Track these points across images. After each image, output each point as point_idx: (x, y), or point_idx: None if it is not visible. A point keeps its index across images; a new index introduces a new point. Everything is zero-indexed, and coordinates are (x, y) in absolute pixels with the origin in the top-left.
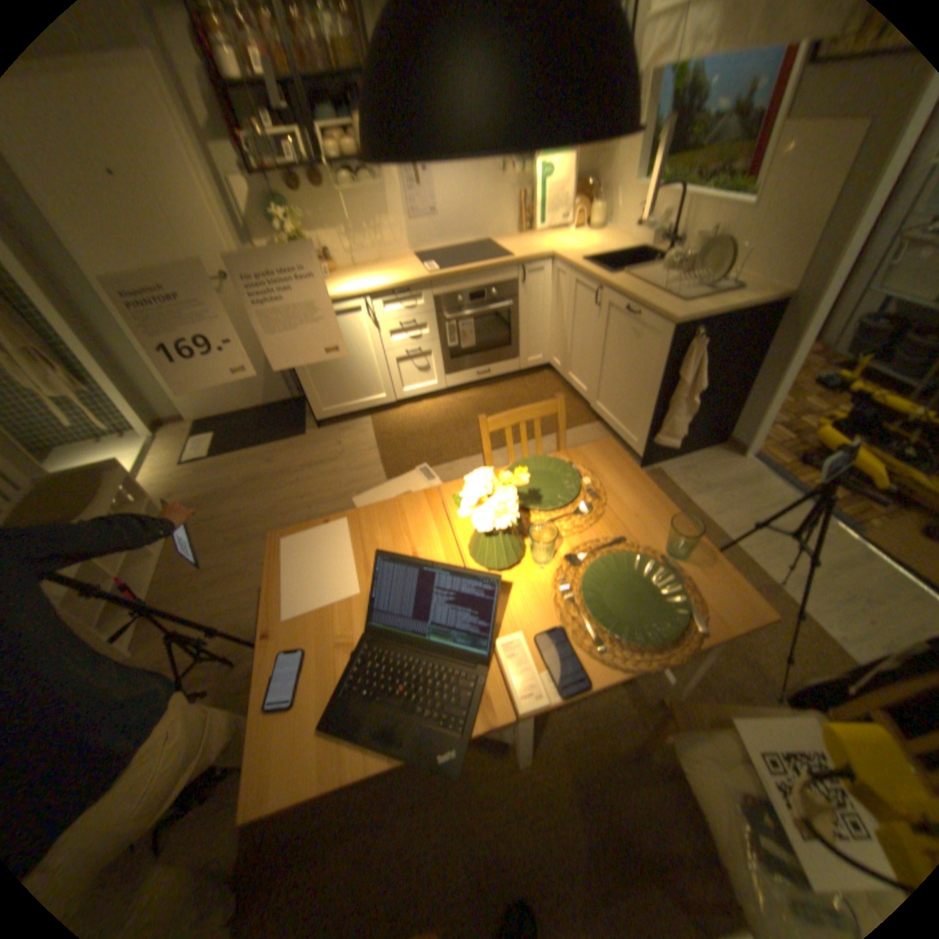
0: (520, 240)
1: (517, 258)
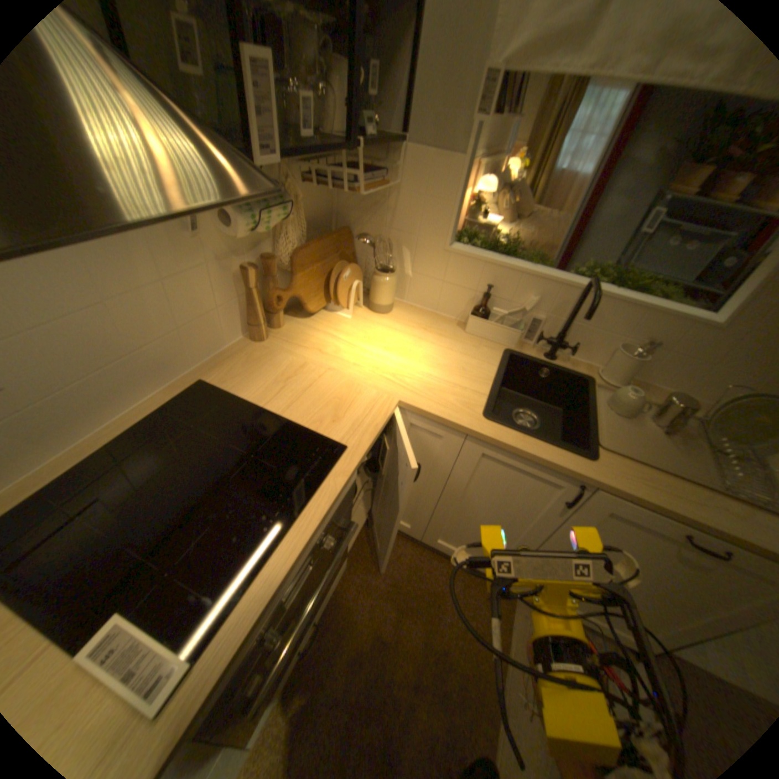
0: (282, 369)
1: (360, 455)
